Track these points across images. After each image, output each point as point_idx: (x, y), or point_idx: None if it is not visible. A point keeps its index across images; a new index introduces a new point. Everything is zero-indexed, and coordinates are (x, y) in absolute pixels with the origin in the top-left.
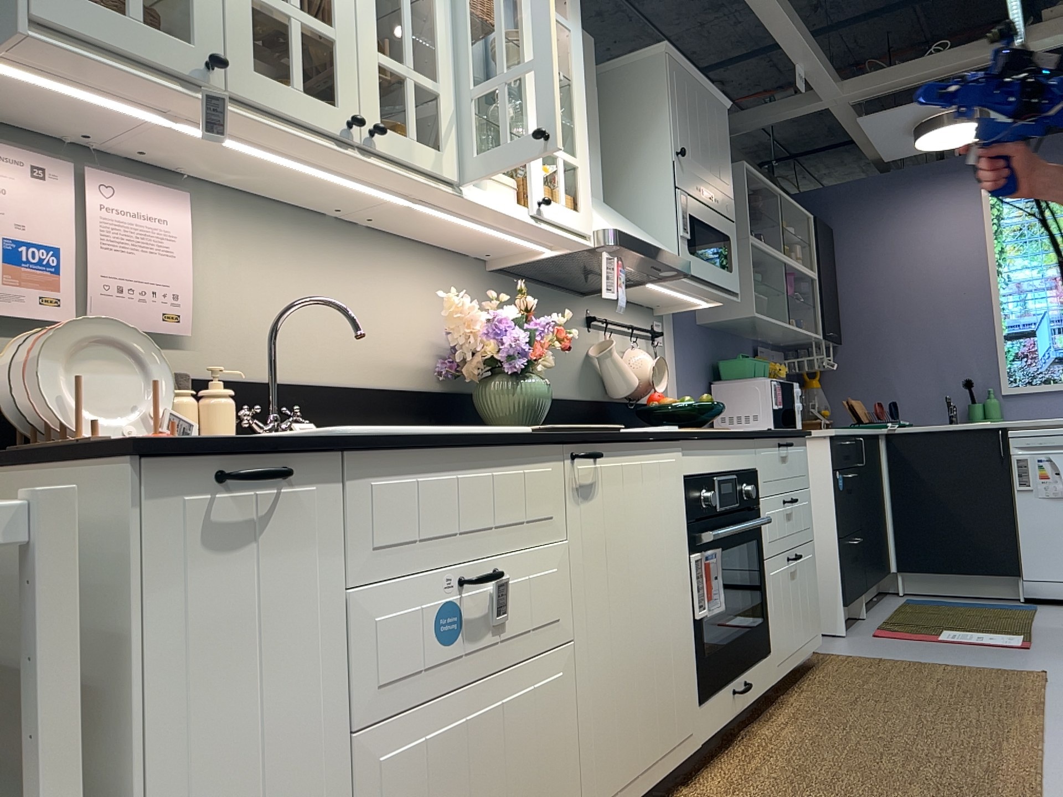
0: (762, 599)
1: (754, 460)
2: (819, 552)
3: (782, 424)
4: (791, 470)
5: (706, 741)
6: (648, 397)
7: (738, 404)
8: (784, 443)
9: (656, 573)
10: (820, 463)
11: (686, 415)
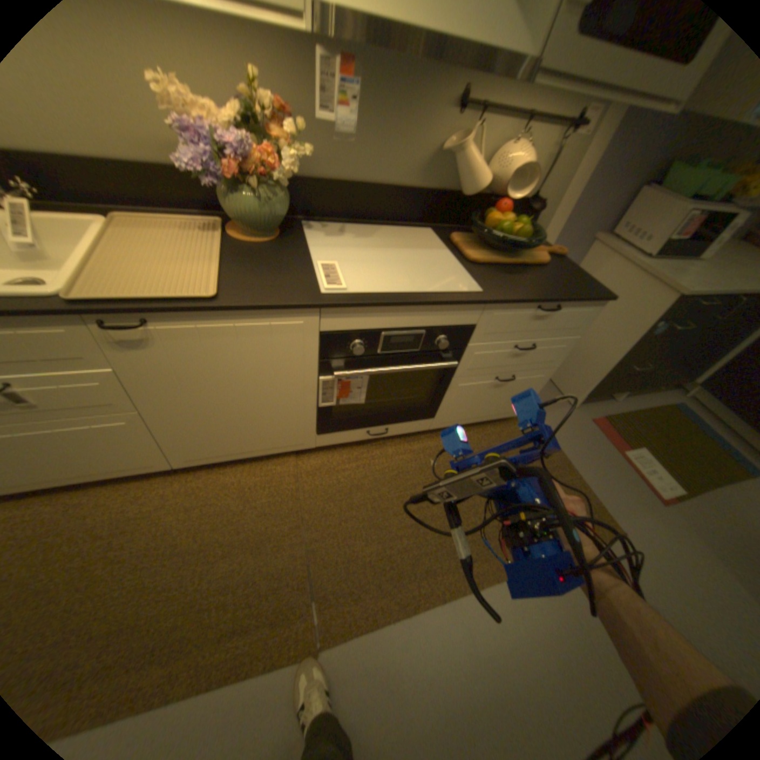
0: (437, 396)
1: (471, 319)
2: (600, 360)
3: (672, 252)
4: (548, 325)
5: (323, 446)
6: (508, 195)
7: (648, 216)
8: (547, 306)
9: (258, 385)
10: (655, 307)
11: (496, 238)
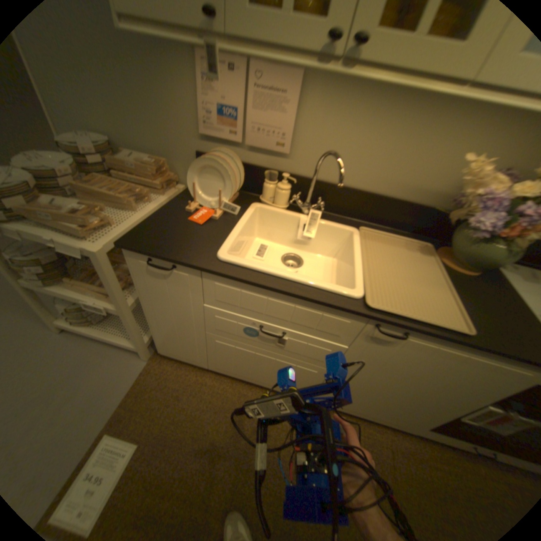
0: None
1: None
2: None
3: None
4: None
5: (425, 438)
6: None
7: None
8: None
9: (433, 392)
10: None
11: None
